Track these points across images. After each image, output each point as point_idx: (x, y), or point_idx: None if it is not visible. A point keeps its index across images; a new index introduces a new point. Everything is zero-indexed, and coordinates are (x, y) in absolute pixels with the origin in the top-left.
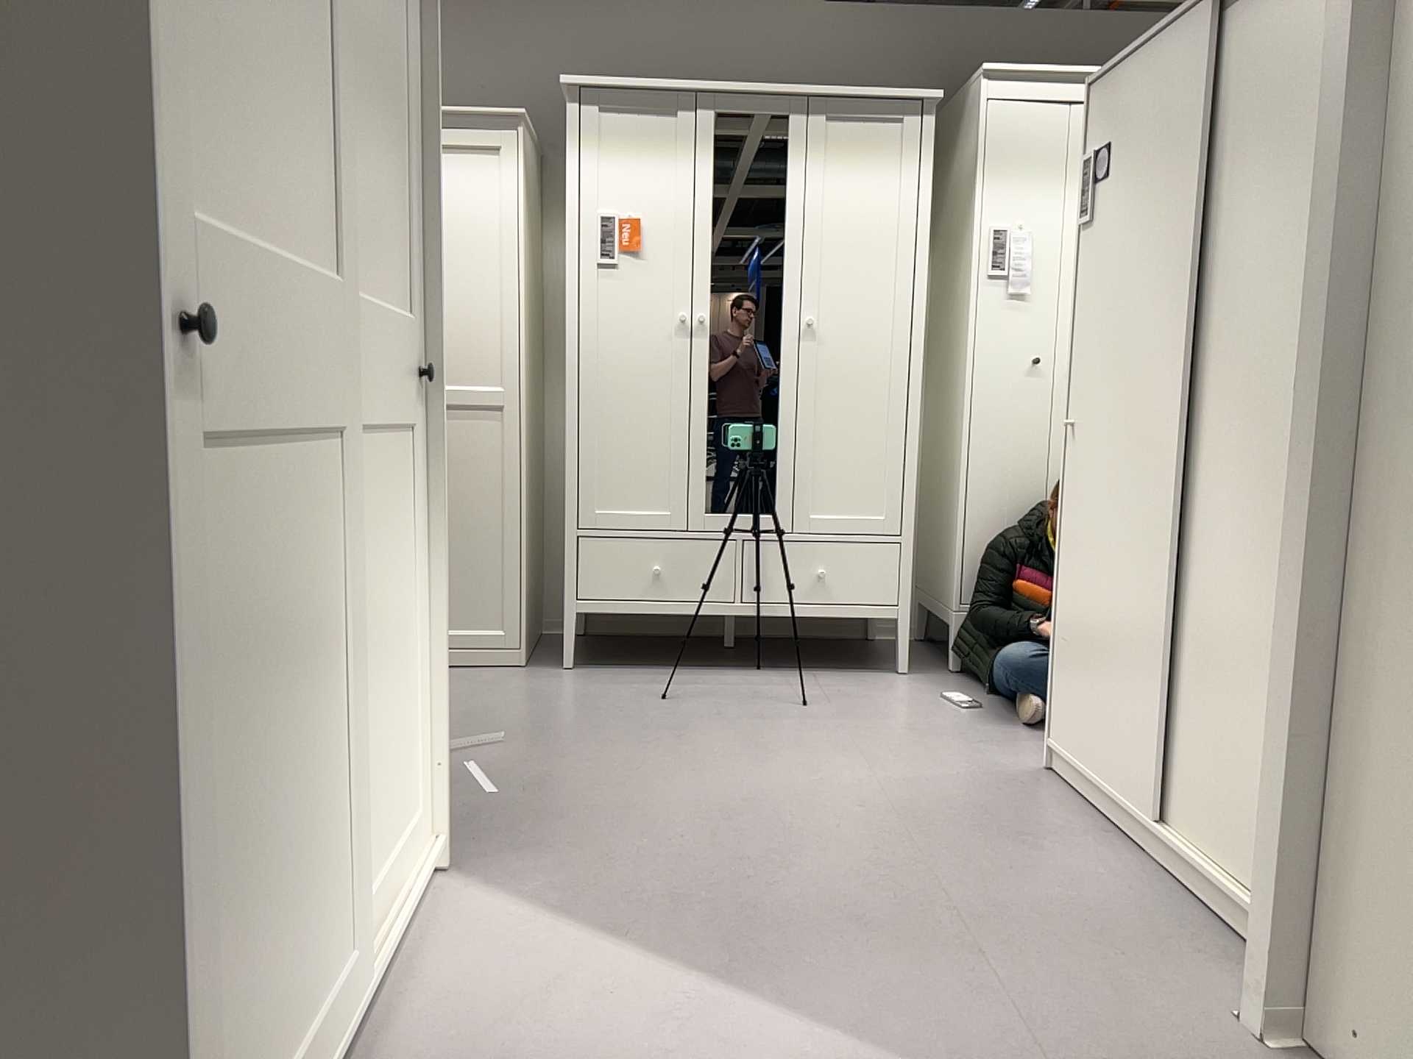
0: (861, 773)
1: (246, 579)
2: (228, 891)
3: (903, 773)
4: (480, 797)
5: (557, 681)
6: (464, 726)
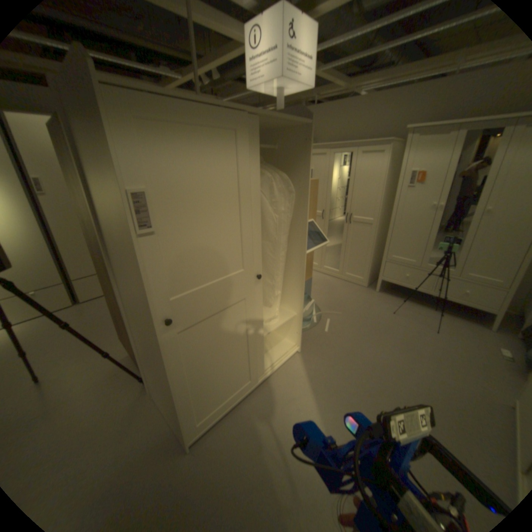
0: (432, 370)
1: (207, 338)
2: (202, 384)
3: (447, 377)
4: (324, 330)
5: (371, 295)
6: (338, 304)
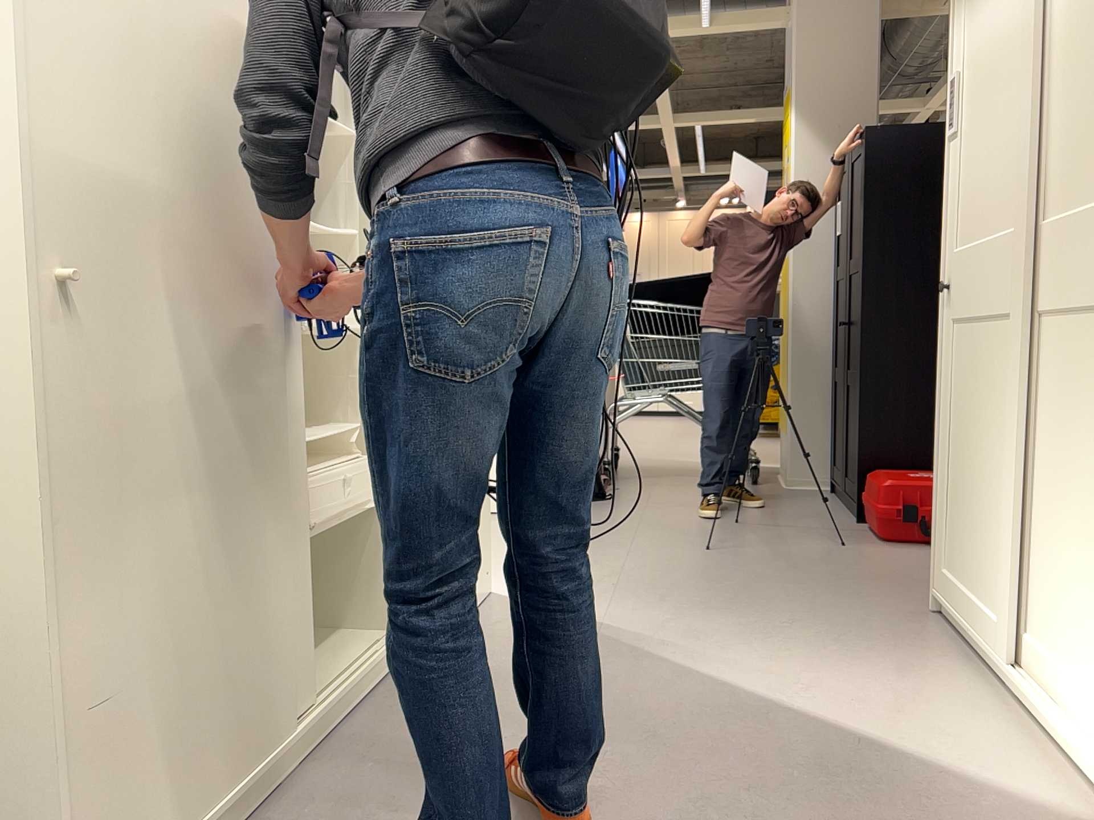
0: None
1: (964, 369)
2: (952, 474)
3: None
4: None
5: None
6: None
